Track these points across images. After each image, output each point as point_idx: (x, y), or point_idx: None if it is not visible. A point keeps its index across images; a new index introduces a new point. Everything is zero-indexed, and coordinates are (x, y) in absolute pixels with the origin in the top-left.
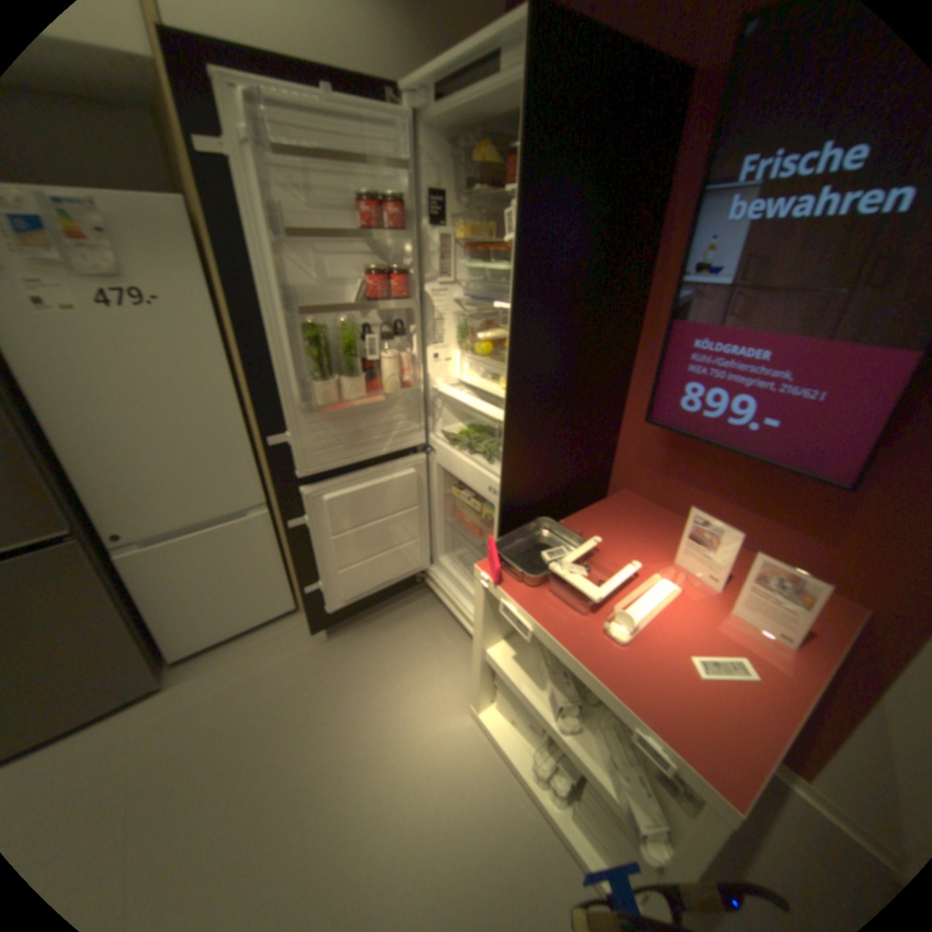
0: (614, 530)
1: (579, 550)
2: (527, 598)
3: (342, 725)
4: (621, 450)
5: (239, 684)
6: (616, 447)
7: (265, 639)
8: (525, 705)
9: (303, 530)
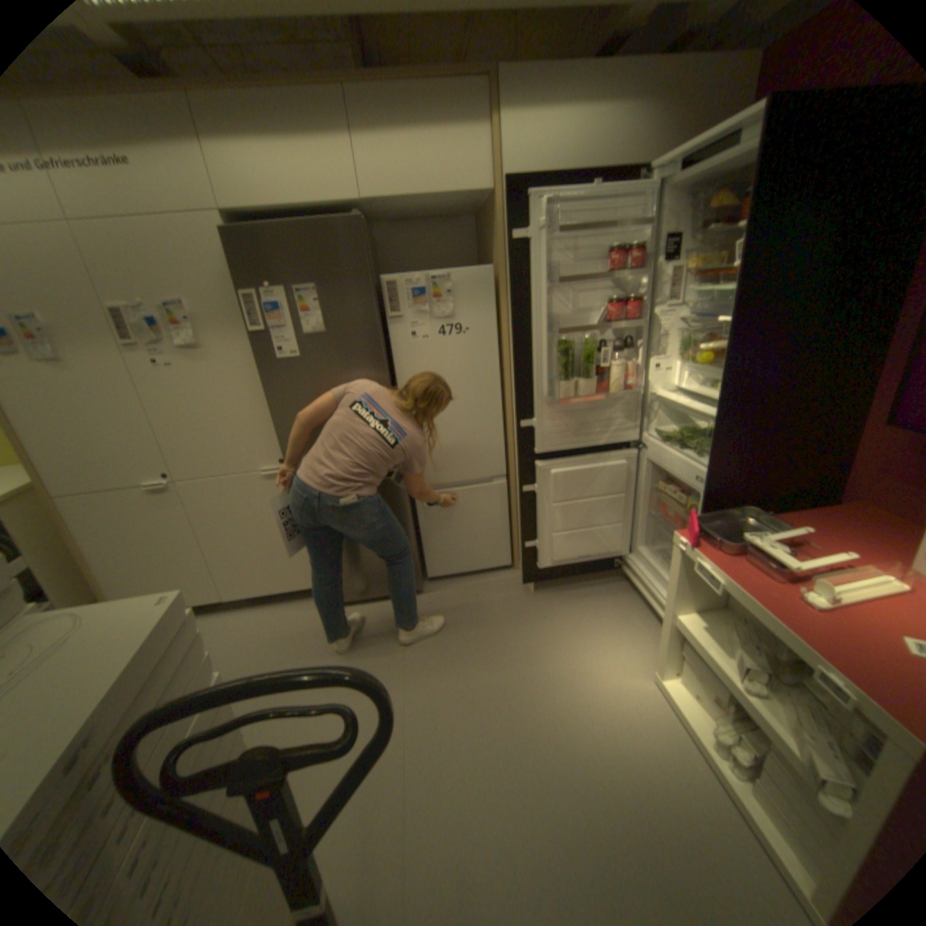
0: (835, 527)
1: (788, 536)
2: (724, 563)
3: (543, 654)
4: (862, 460)
5: (471, 605)
6: (855, 457)
7: (490, 582)
8: (713, 667)
9: (532, 497)
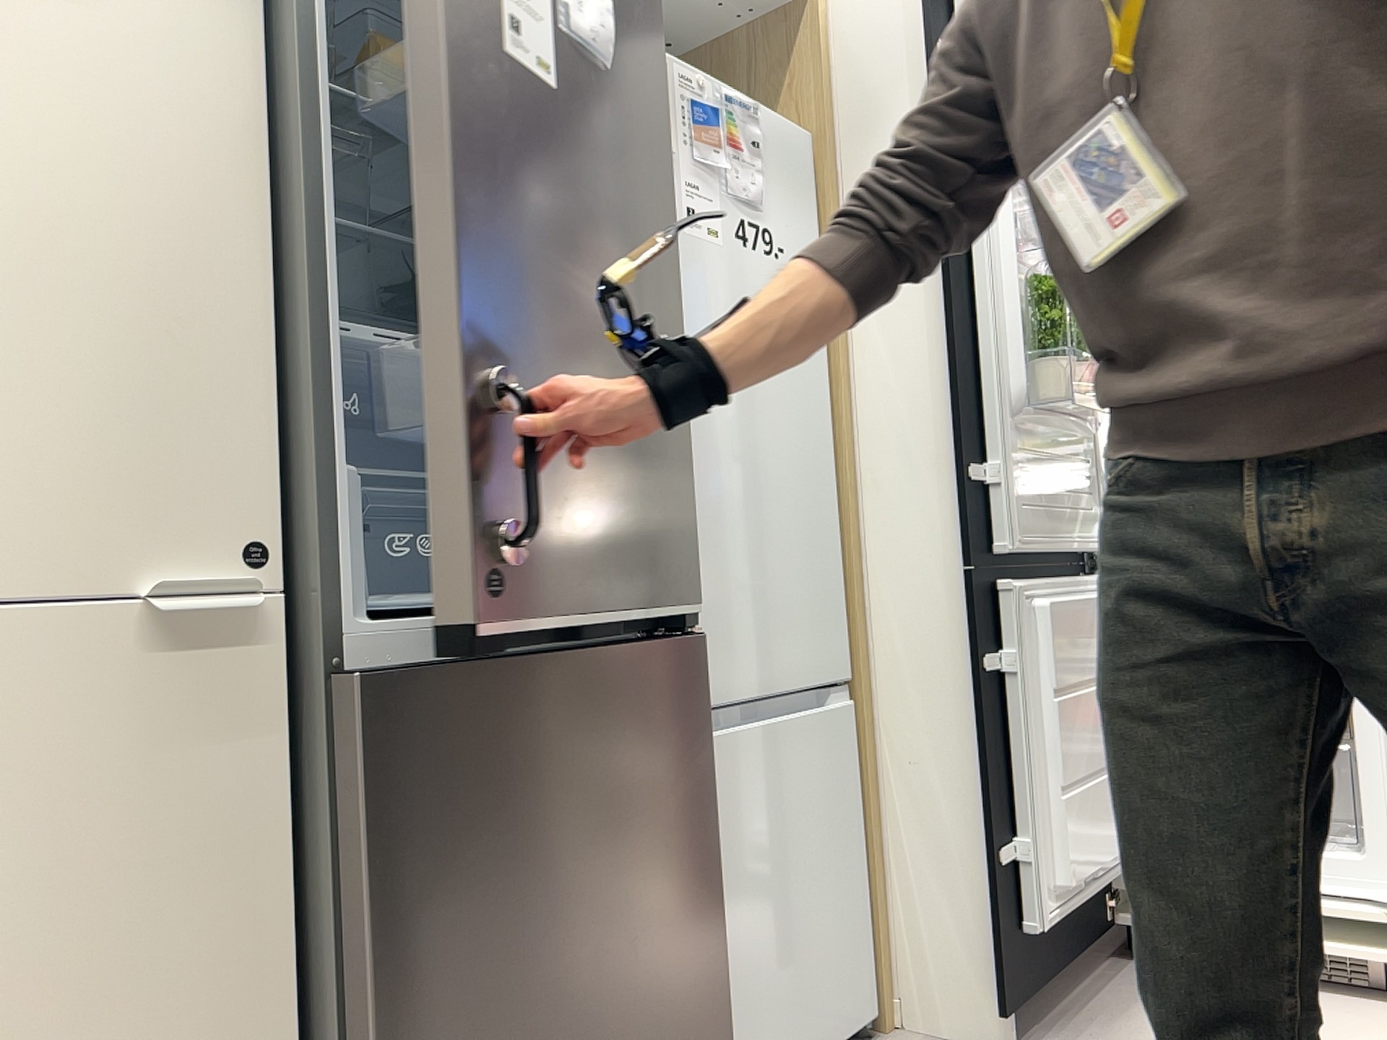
0: None
1: None
2: None
3: None
4: None
5: None
6: None
7: None
8: None
9: (1002, 689)
